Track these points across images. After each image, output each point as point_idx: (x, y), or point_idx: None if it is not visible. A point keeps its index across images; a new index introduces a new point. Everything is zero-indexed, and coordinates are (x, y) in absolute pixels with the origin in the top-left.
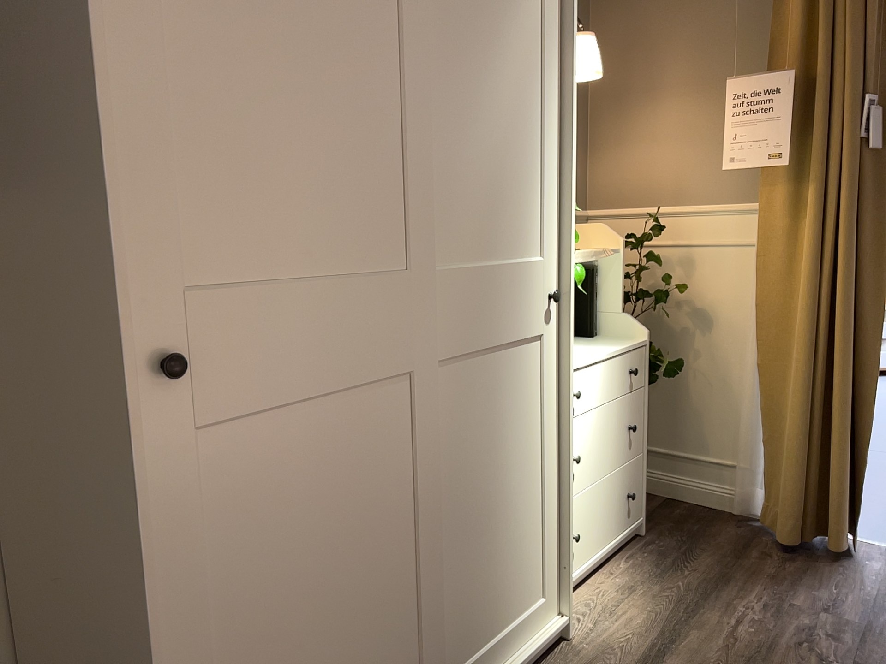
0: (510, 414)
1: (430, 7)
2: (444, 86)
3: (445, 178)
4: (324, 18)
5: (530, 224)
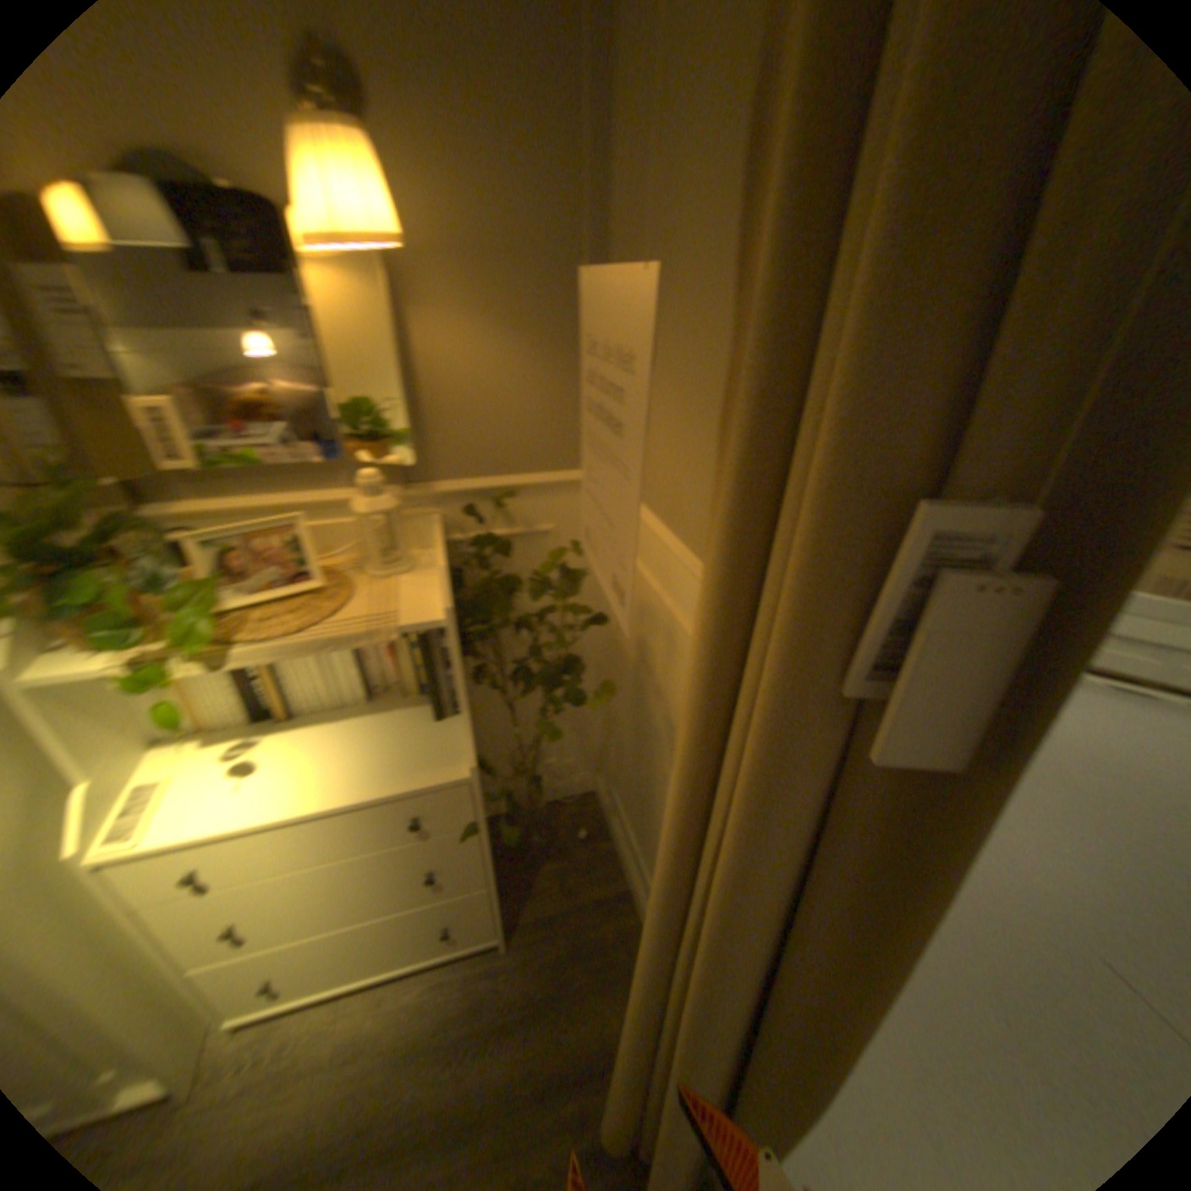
0: None
1: None
2: None
3: None
4: None
5: None
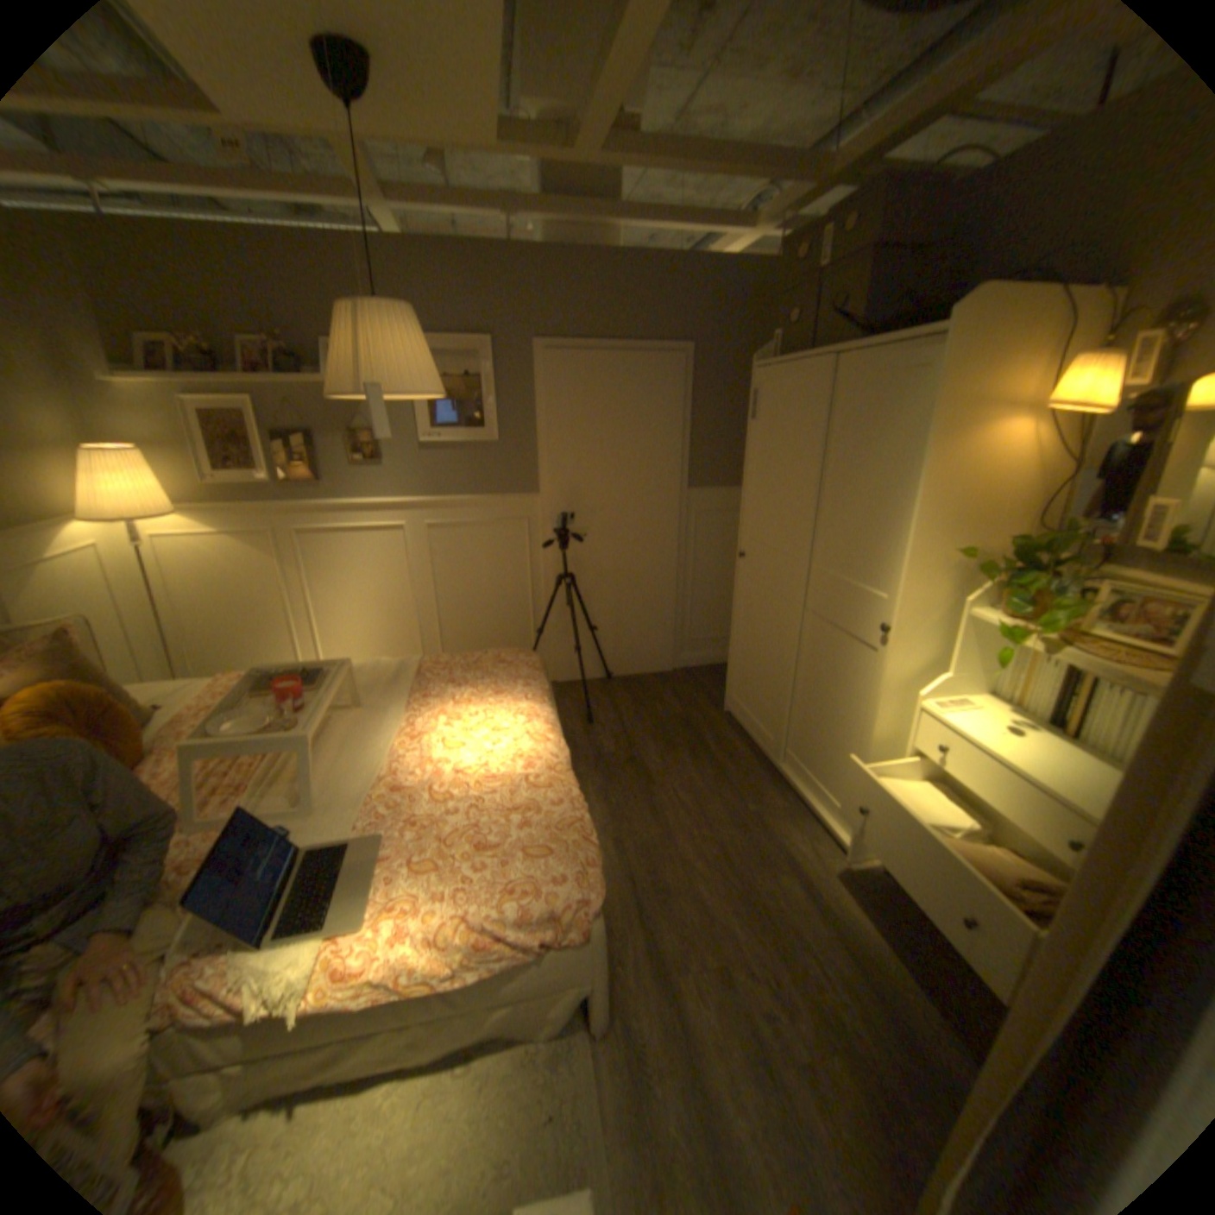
0: (846, 682)
1: (832, 423)
2: (836, 465)
3: (829, 517)
4: (782, 446)
5: (888, 565)
